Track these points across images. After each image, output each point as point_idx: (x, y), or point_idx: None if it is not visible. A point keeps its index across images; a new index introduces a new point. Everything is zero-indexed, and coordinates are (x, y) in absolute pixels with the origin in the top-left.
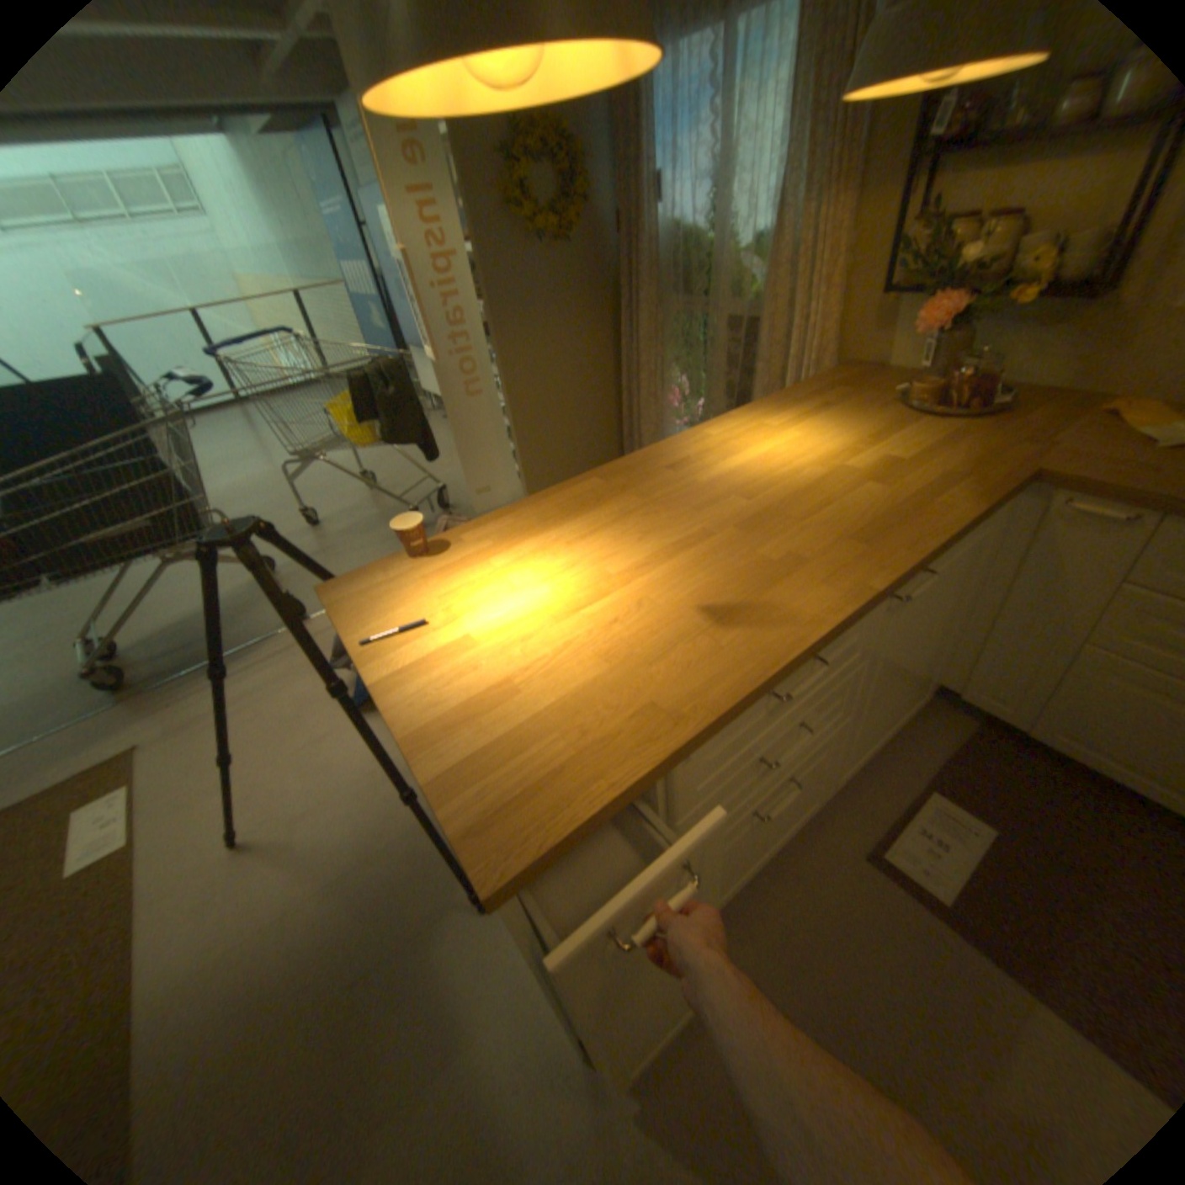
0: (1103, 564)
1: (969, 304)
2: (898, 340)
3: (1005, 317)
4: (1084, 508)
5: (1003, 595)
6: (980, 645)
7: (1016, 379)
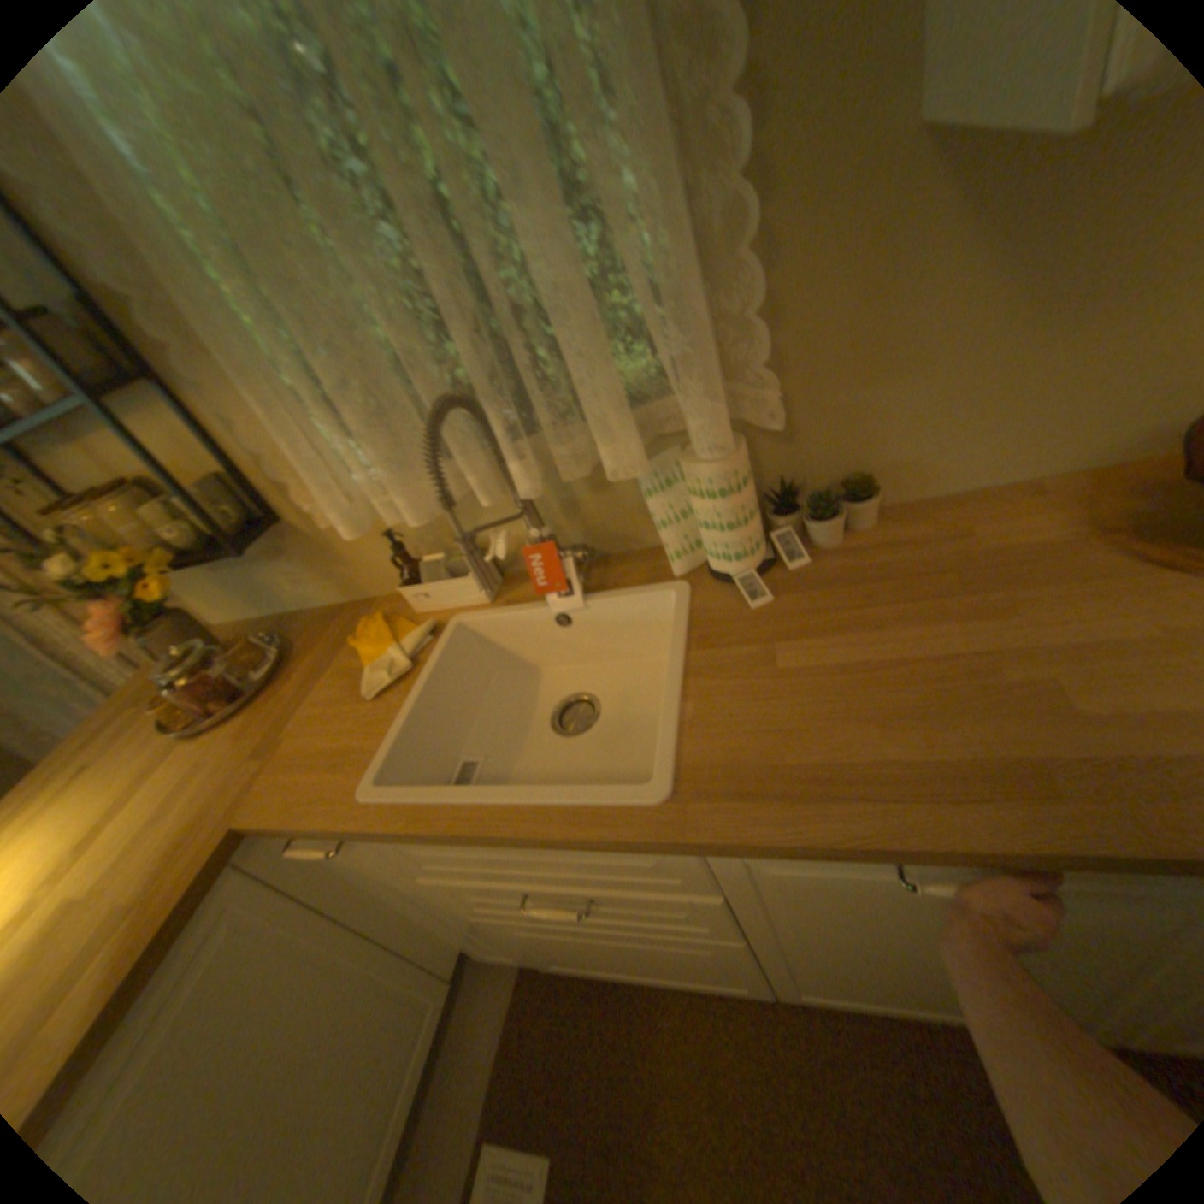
0: (382, 872)
1: (108, 617)
2: (187, 604)
3: (235, 561)
4: (290, 858)
5: (382, 895)
6: (429, 925)
7: (305, 606)
